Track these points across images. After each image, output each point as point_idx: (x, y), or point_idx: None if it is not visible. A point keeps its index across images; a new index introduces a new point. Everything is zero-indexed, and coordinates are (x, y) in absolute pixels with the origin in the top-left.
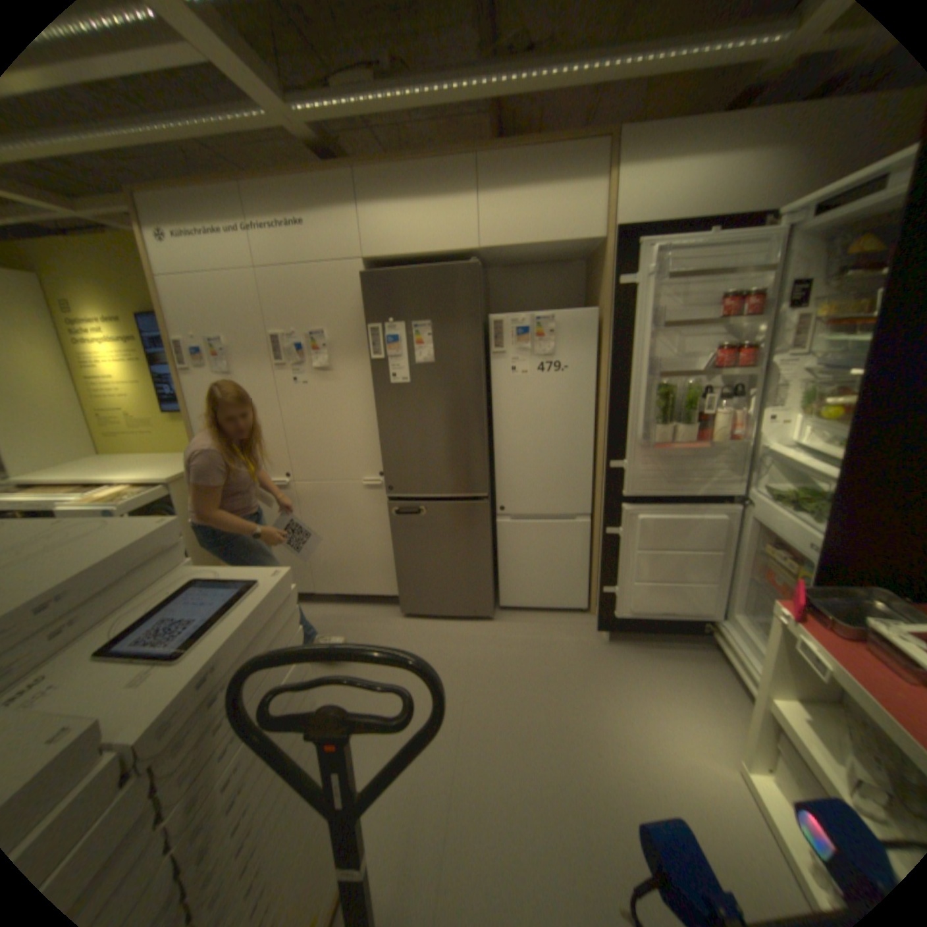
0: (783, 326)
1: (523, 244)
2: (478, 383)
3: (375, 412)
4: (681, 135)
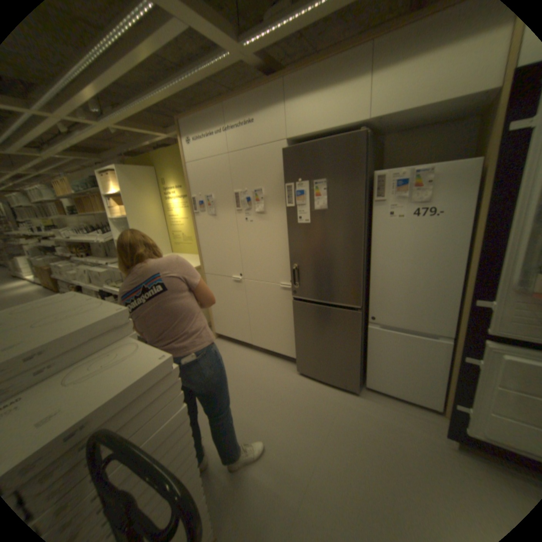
0: None
1: (409, 109)
2: (360, 225)
3: (289, 241)
4: None
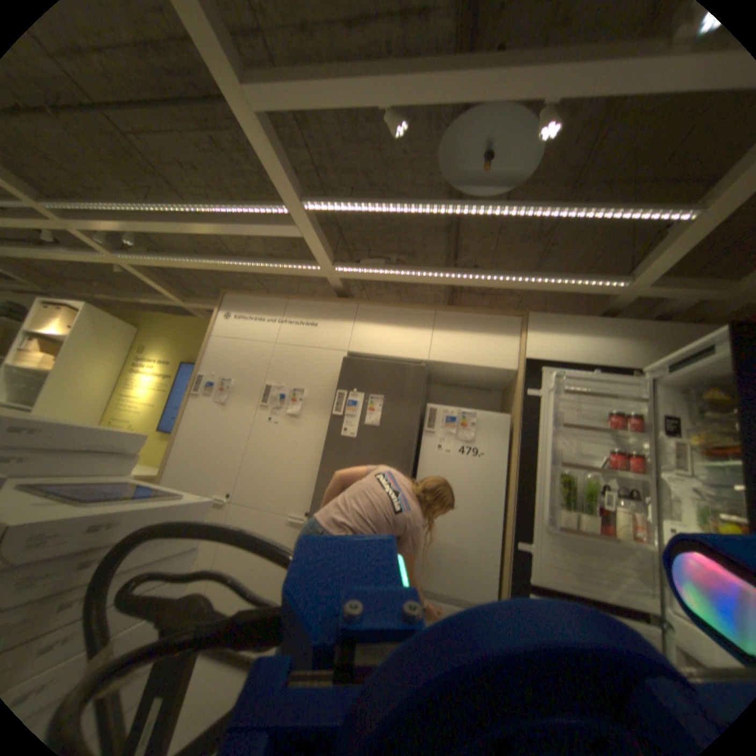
0: (664, 455)
1: (458, 363)
2: (409, 449)
3: (321, 457)
4: (567, 322)
